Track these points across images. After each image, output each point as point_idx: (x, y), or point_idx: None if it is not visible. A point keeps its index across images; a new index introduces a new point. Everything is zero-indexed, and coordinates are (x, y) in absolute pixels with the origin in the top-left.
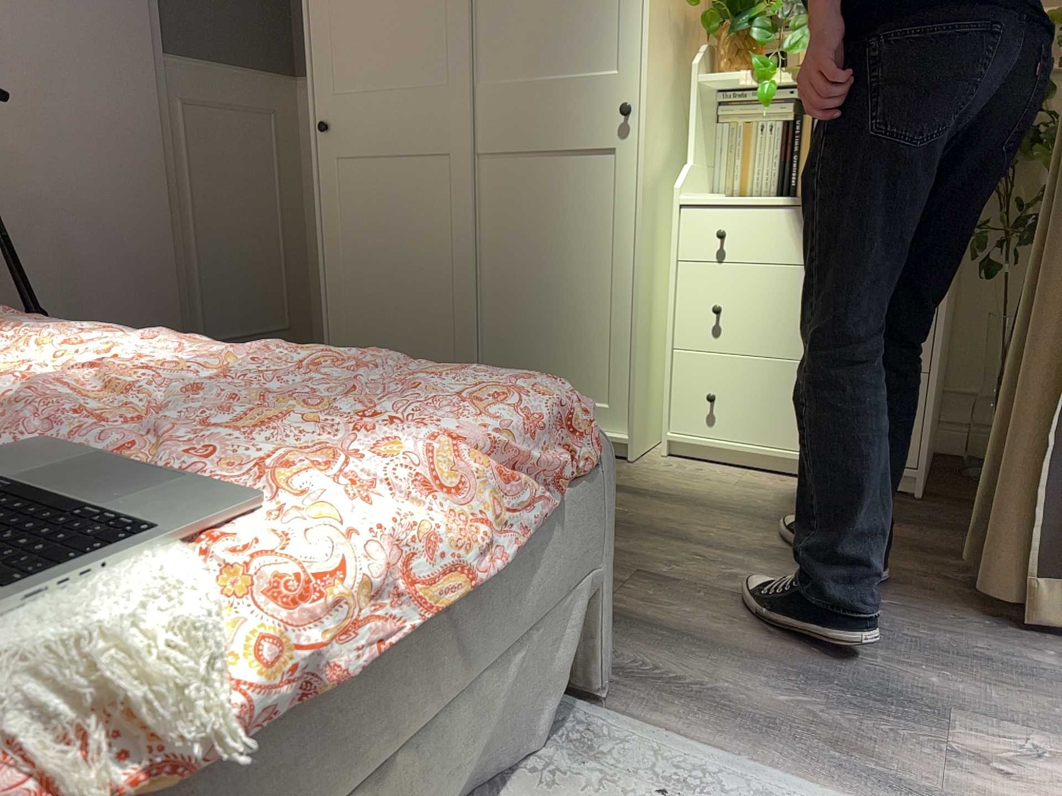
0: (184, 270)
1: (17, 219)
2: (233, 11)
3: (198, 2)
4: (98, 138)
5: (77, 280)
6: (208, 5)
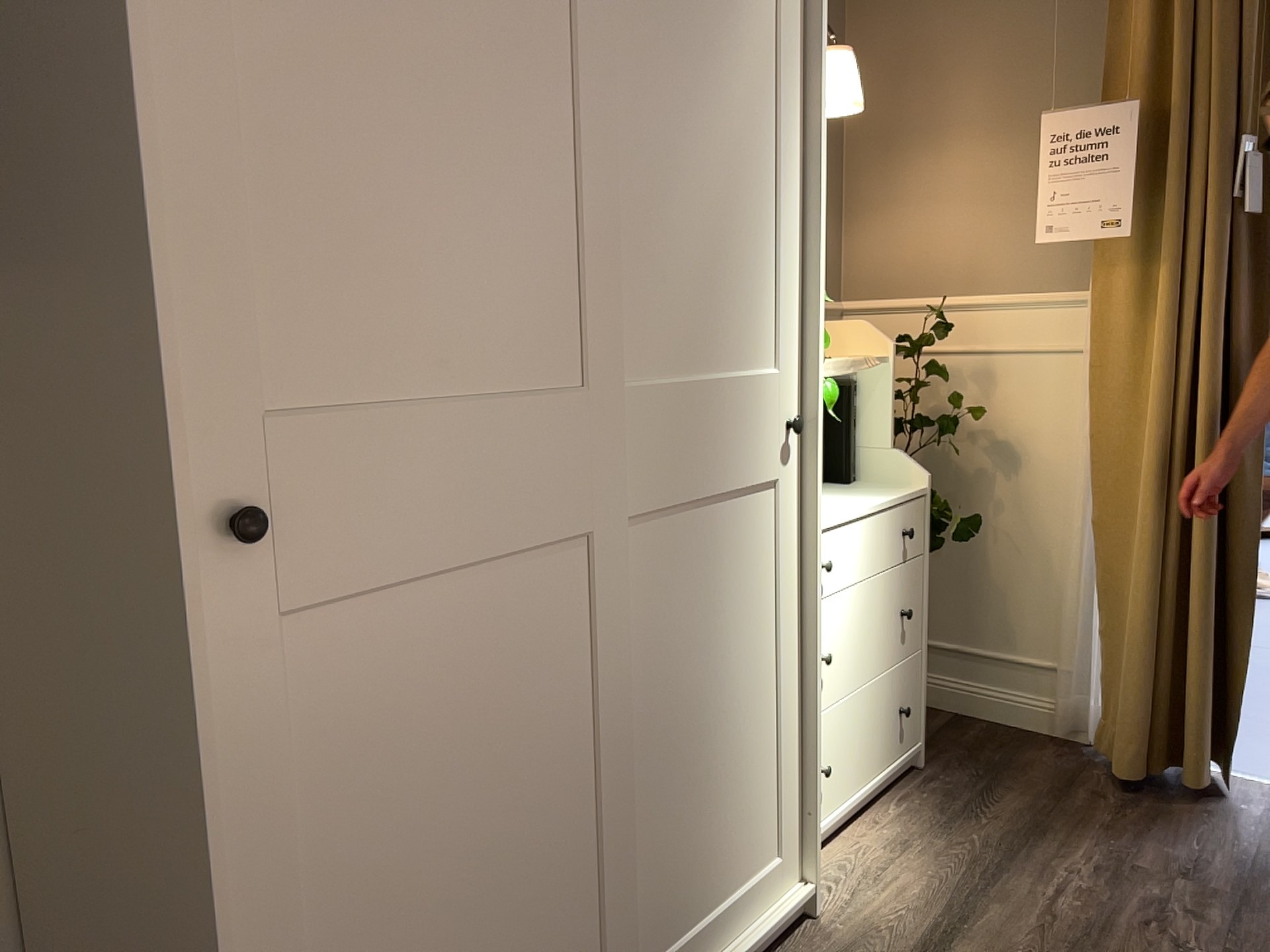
0: None
1: None
2: None
3: None
4: None
5: None
6: None
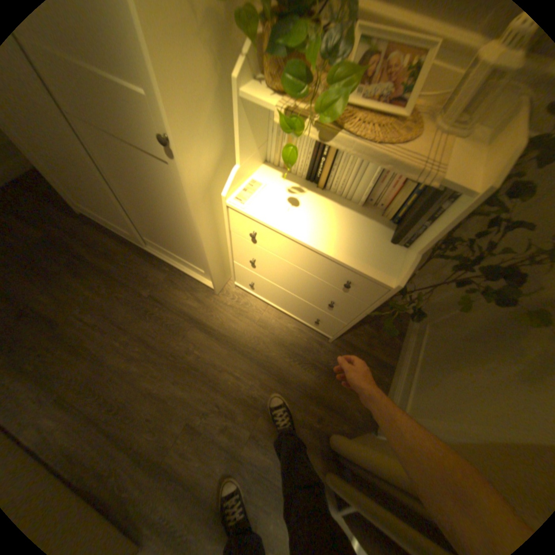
0: None
1: None
2: None
3: None
4: None
5: None
6: None
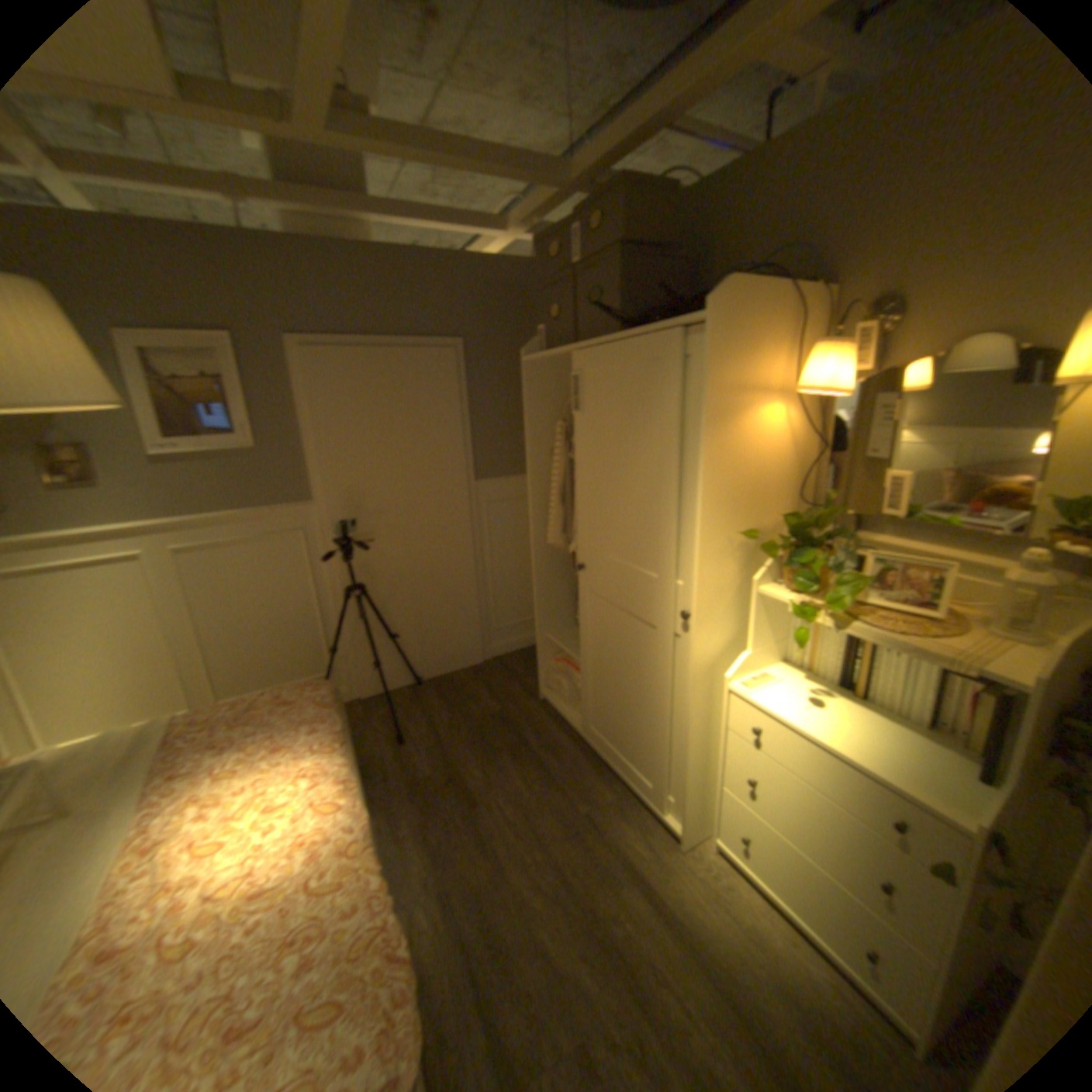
0: (480, 594)
1: (387, 585)
2: (517, 444)
3: (495, 446)
4: (431, 536)
5: (418, 610)
6: (501, 445)
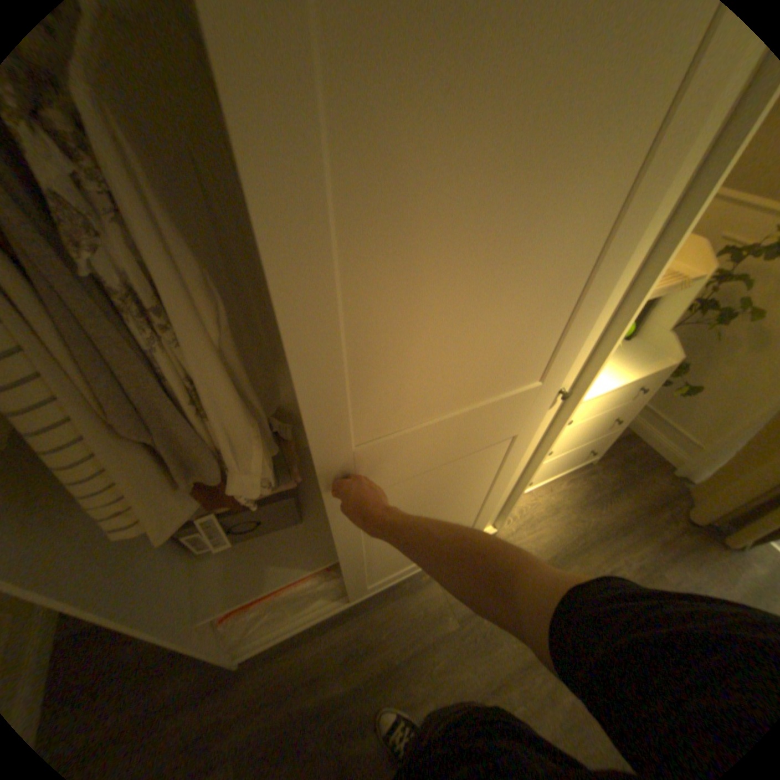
0: None
1: None
2: None
3: None
4: None
5: None
6: None
